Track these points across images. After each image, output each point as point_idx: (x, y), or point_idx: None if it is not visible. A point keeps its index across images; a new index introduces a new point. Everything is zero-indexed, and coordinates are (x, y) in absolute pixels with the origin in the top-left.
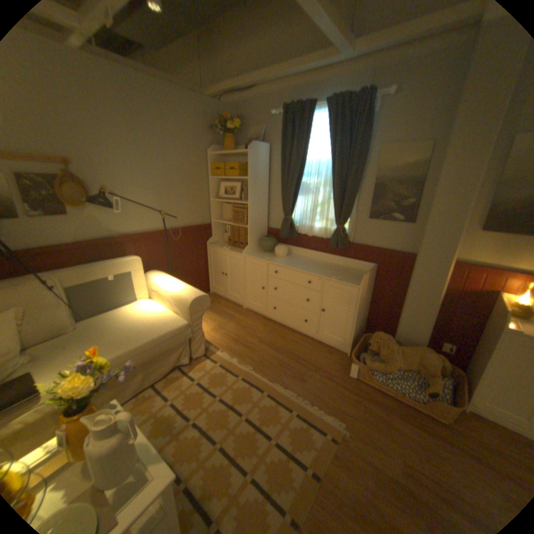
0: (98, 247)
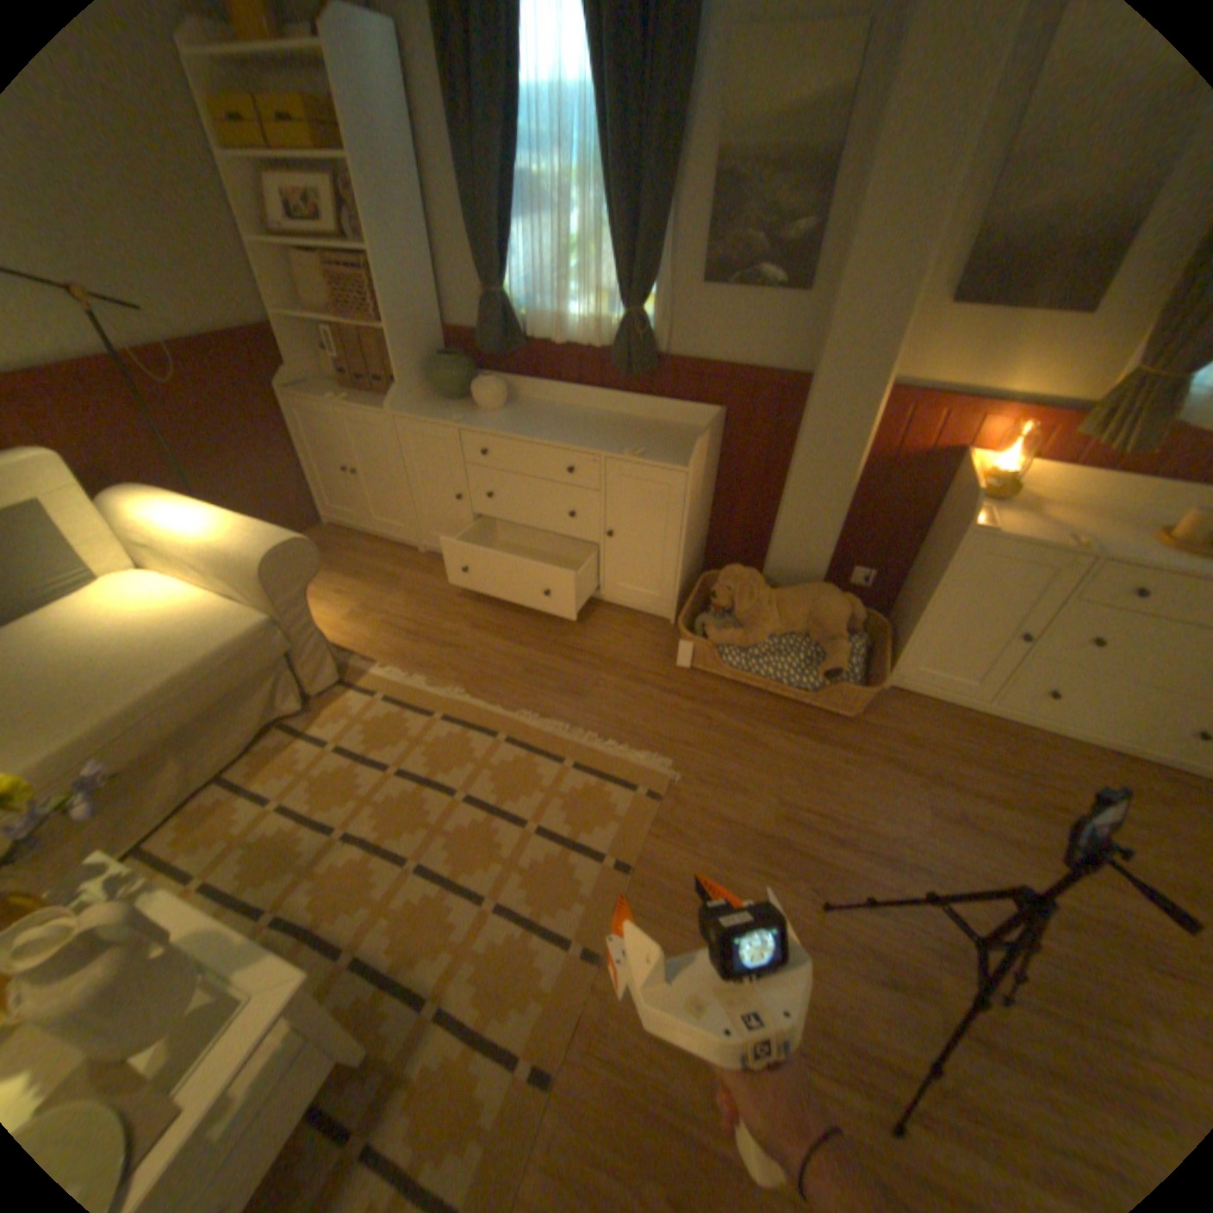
0: None
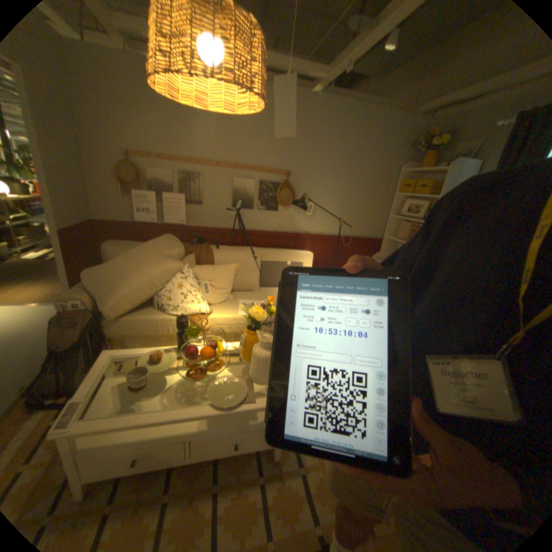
0: (287, 238)
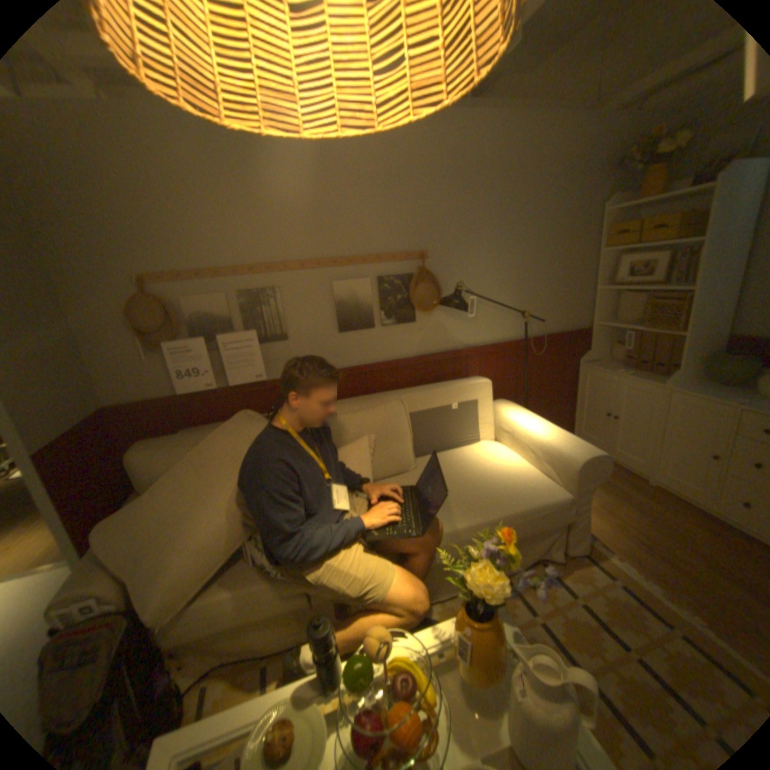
0: (440, 363)
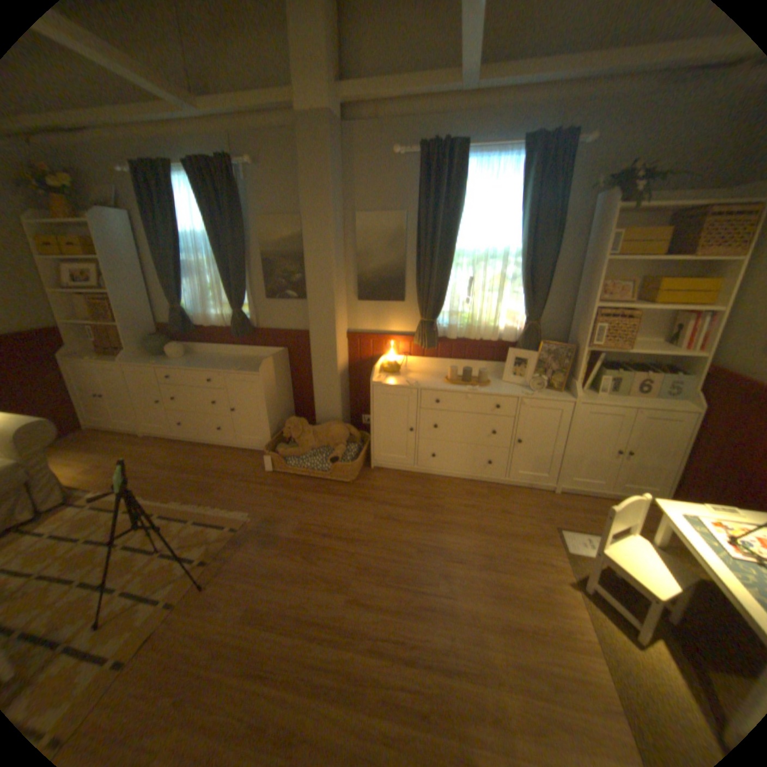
0: None
